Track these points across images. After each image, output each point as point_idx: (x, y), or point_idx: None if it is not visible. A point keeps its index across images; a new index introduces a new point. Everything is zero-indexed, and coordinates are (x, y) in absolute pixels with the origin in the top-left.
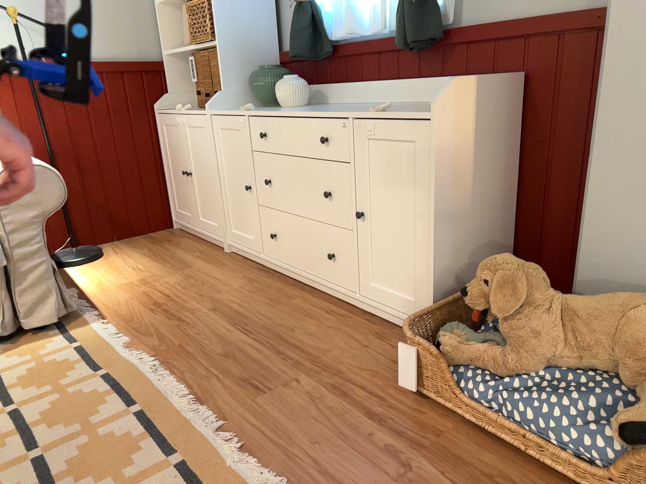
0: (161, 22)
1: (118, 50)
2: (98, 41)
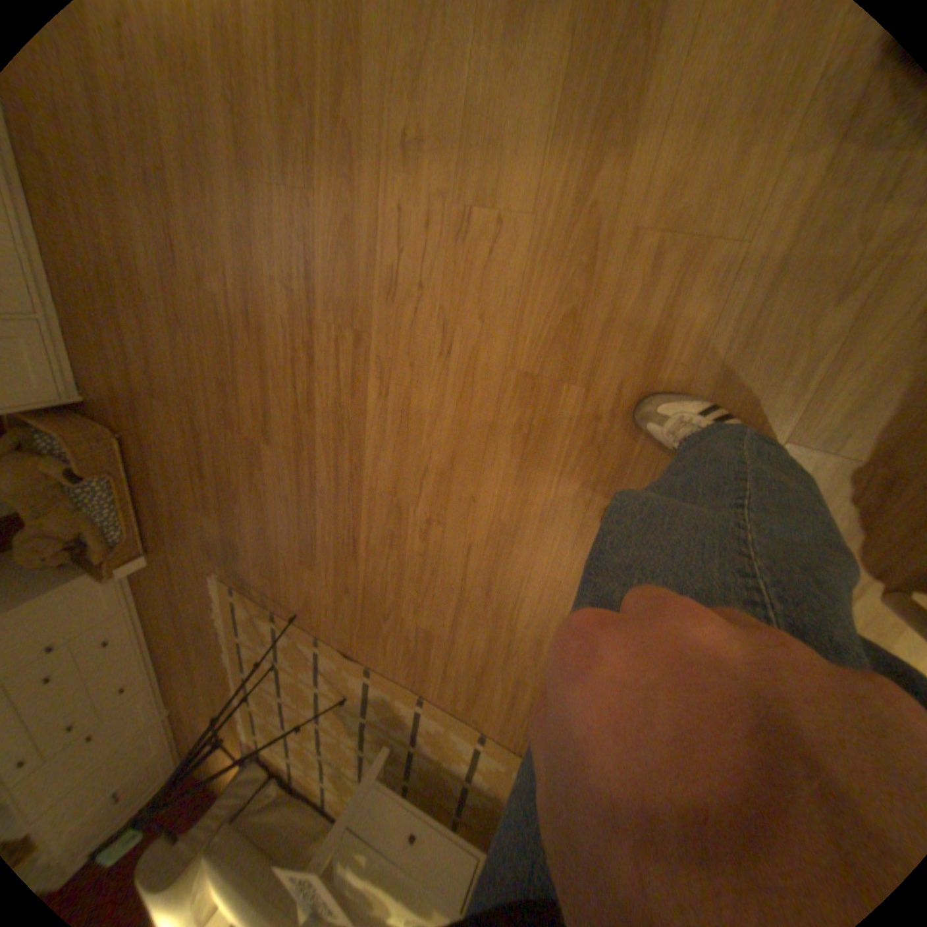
0: None
1: None
2: None
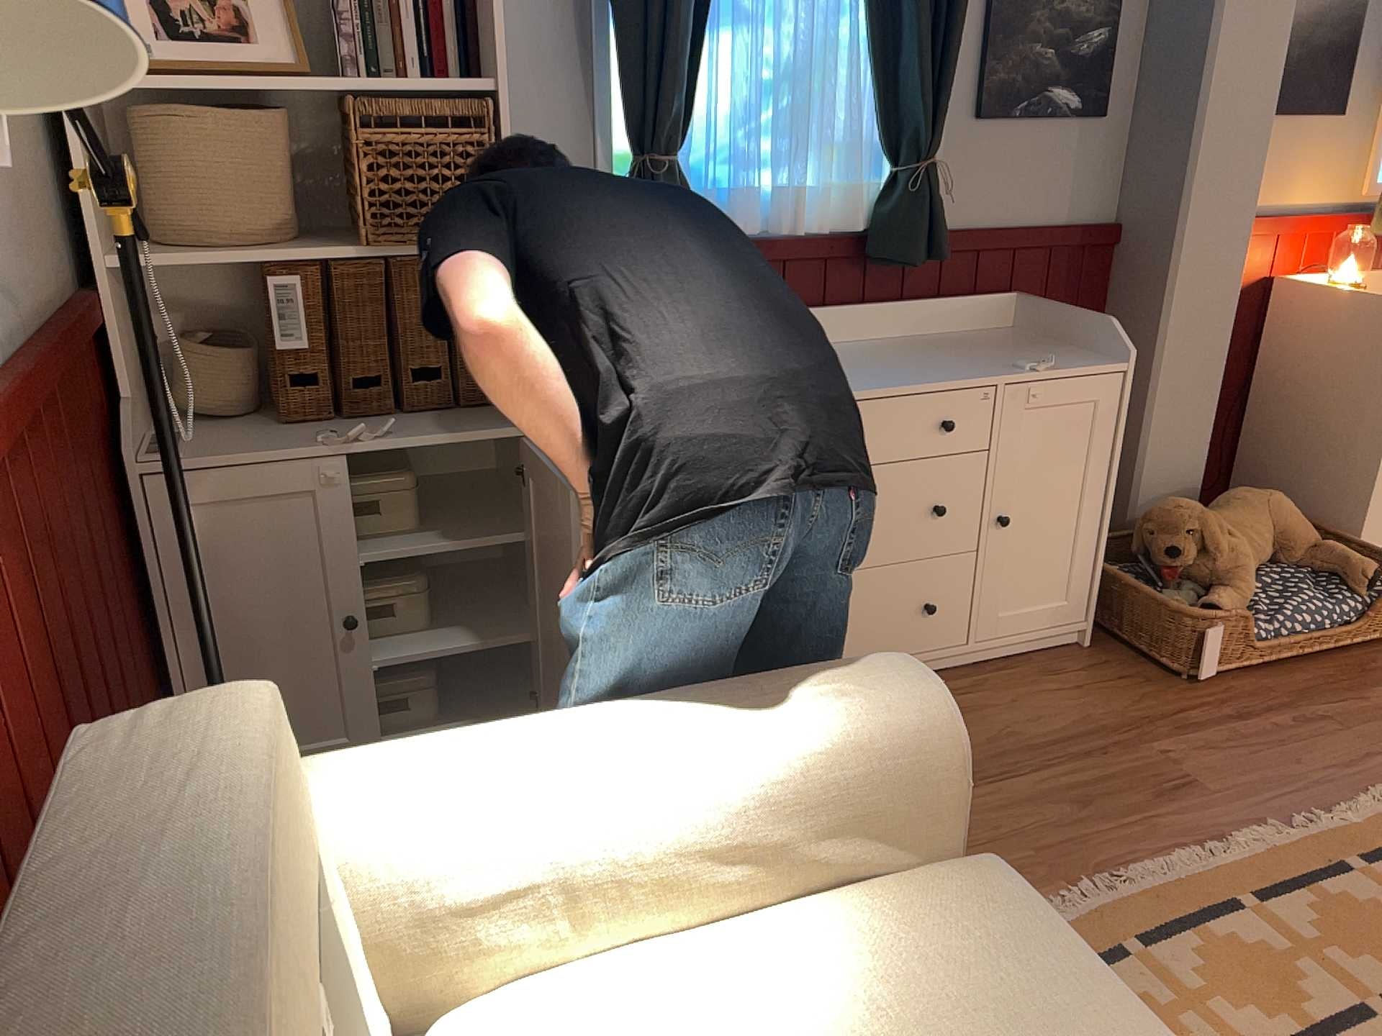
0: (81, 152)
1: (34, 271)
2: (9, 243)
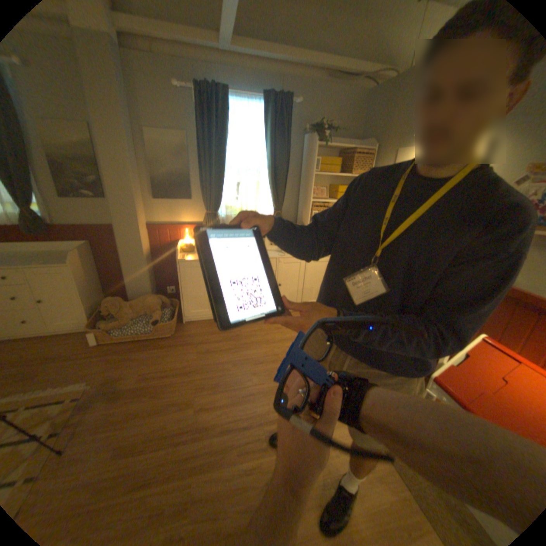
0: None
1: None
2: None
